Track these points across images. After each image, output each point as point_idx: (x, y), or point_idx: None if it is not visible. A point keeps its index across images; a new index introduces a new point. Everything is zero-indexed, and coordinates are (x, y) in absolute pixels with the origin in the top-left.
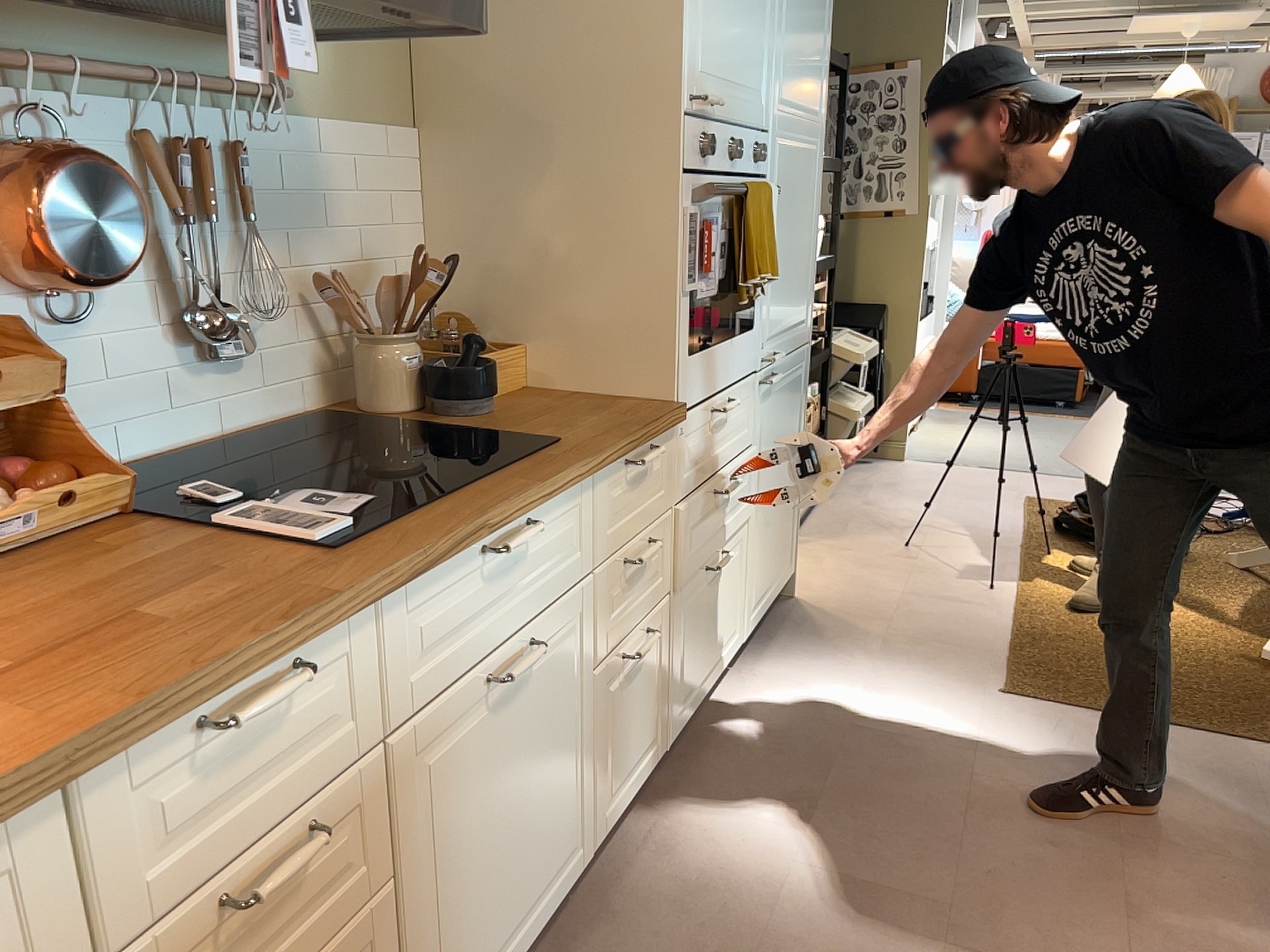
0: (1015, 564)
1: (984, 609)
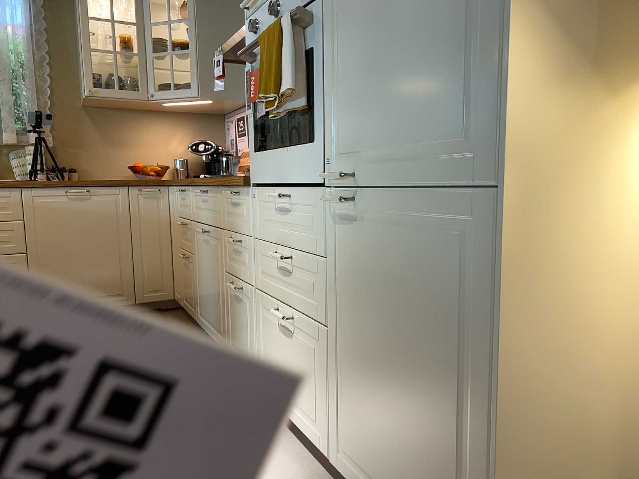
0: None
1: None
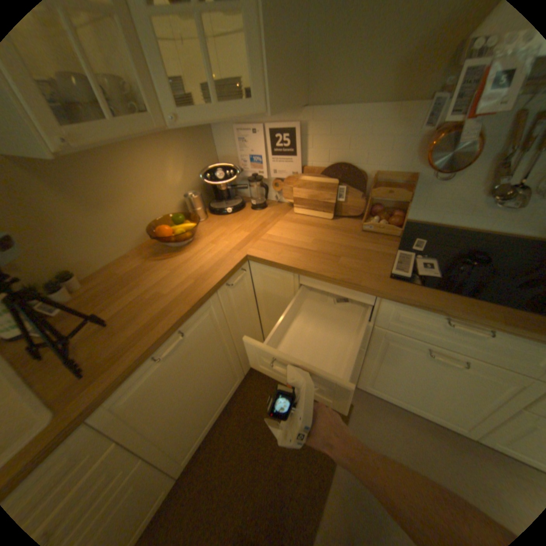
0: None
1: None
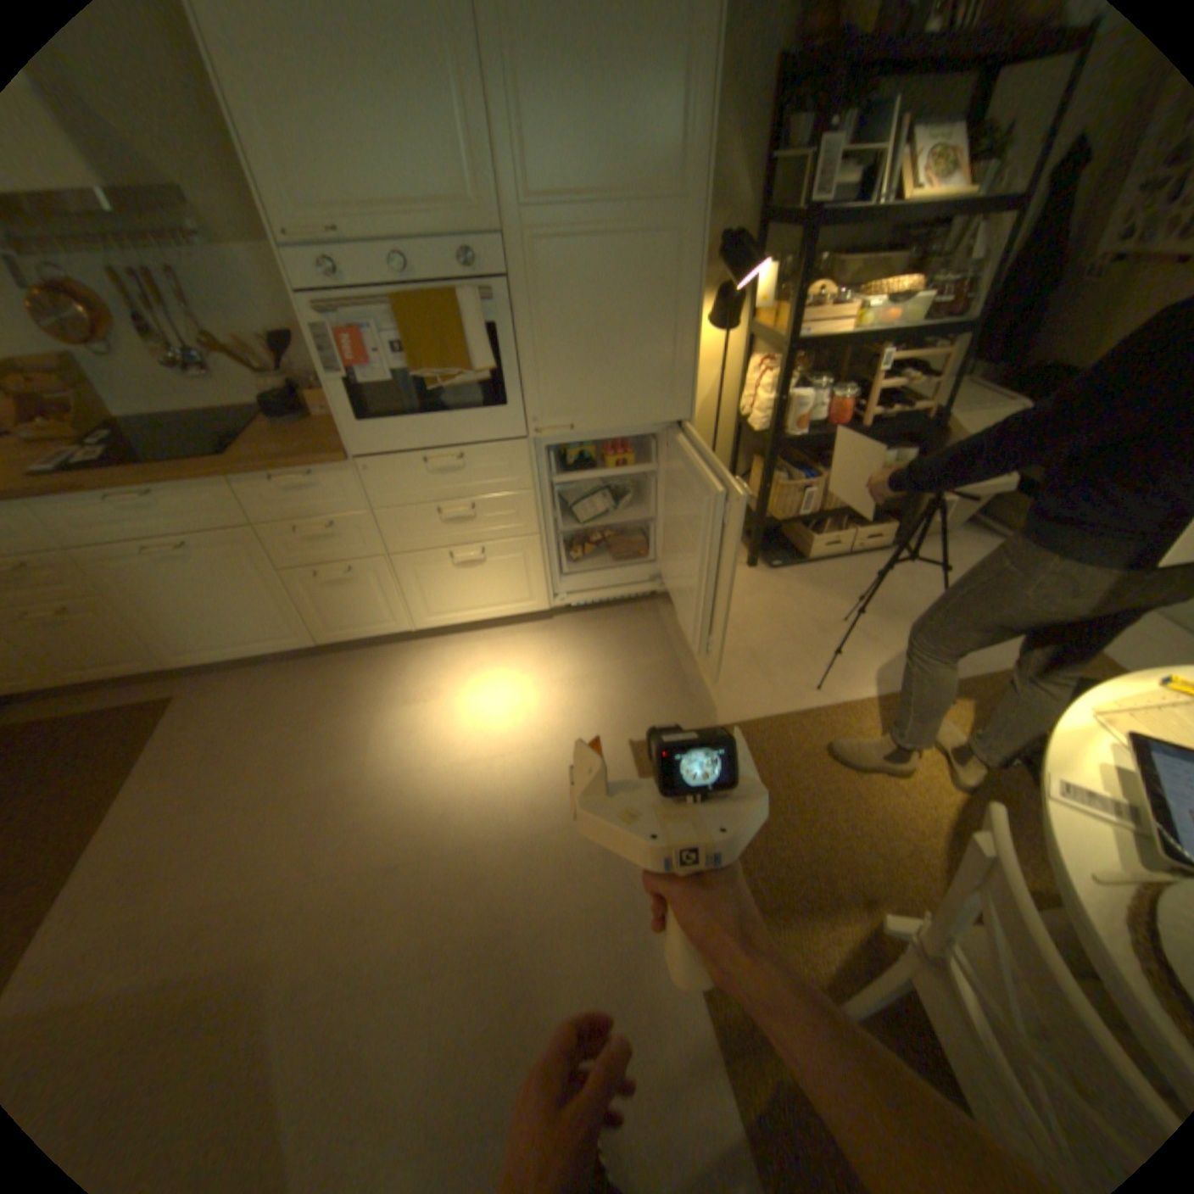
0: (896, 692)
1: (770, 699)
